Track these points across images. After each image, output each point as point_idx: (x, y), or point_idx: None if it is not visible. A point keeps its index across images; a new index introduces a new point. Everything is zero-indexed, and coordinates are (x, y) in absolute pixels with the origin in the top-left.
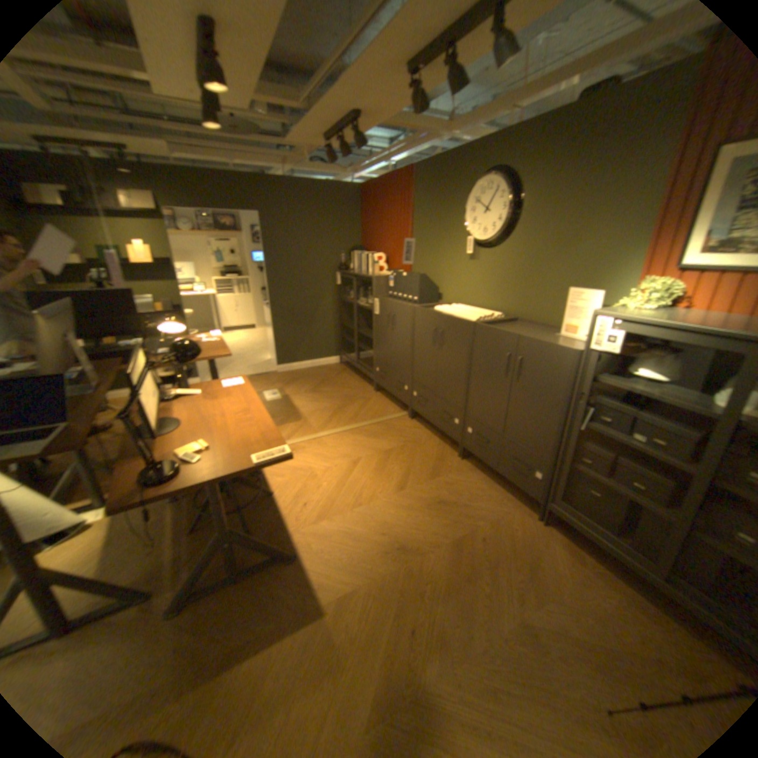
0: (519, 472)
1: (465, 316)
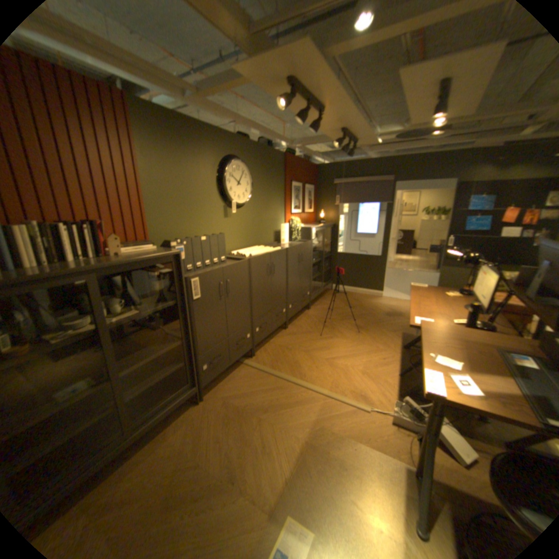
0: (304, 299)
1: (274, 249)
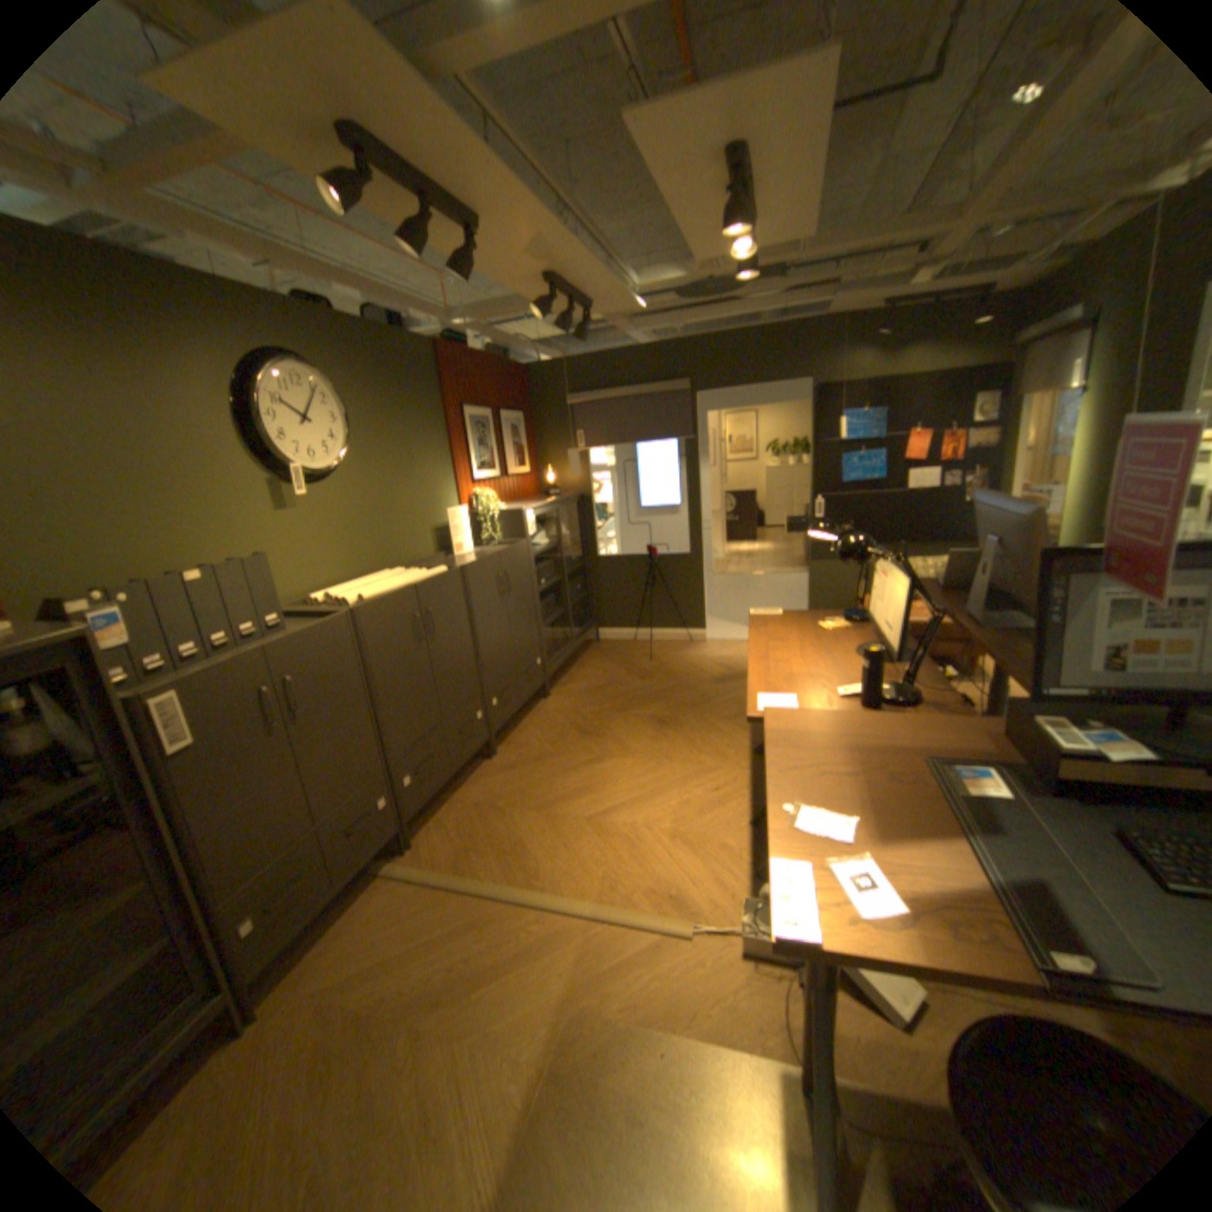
0: (532, 678)
1: (430, 573)
